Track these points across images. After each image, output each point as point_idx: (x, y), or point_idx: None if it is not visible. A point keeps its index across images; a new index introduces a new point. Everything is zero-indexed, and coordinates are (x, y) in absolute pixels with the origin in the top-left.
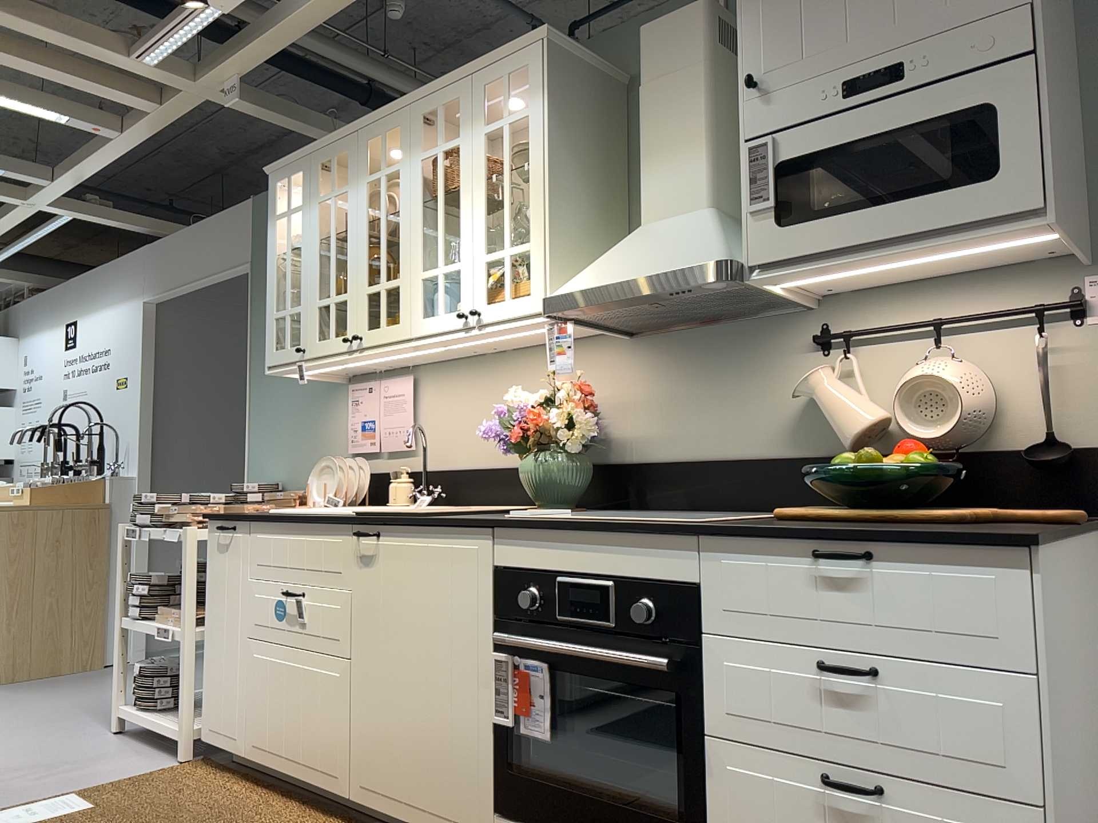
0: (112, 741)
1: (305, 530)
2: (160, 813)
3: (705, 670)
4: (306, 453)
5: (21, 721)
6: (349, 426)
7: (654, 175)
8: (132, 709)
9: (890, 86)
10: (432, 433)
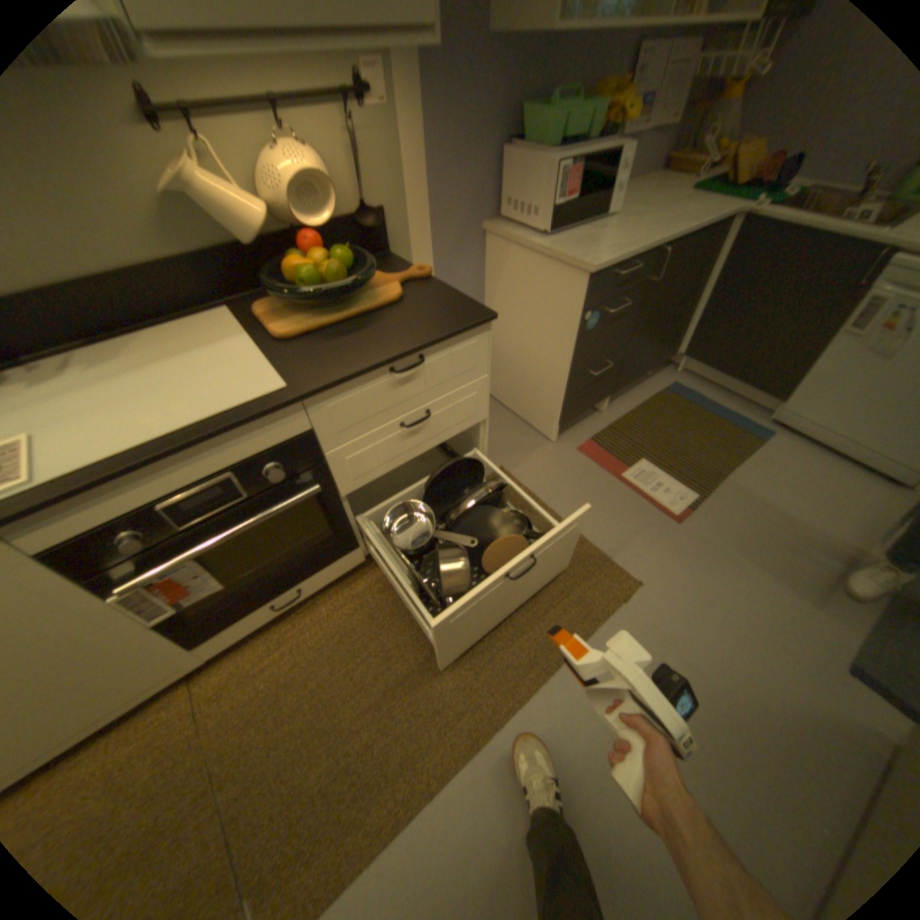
0: None
1: None
2: None
3: (331, 470)
4: None
5: None
6: None
7: None
8: None
9: None
10: None
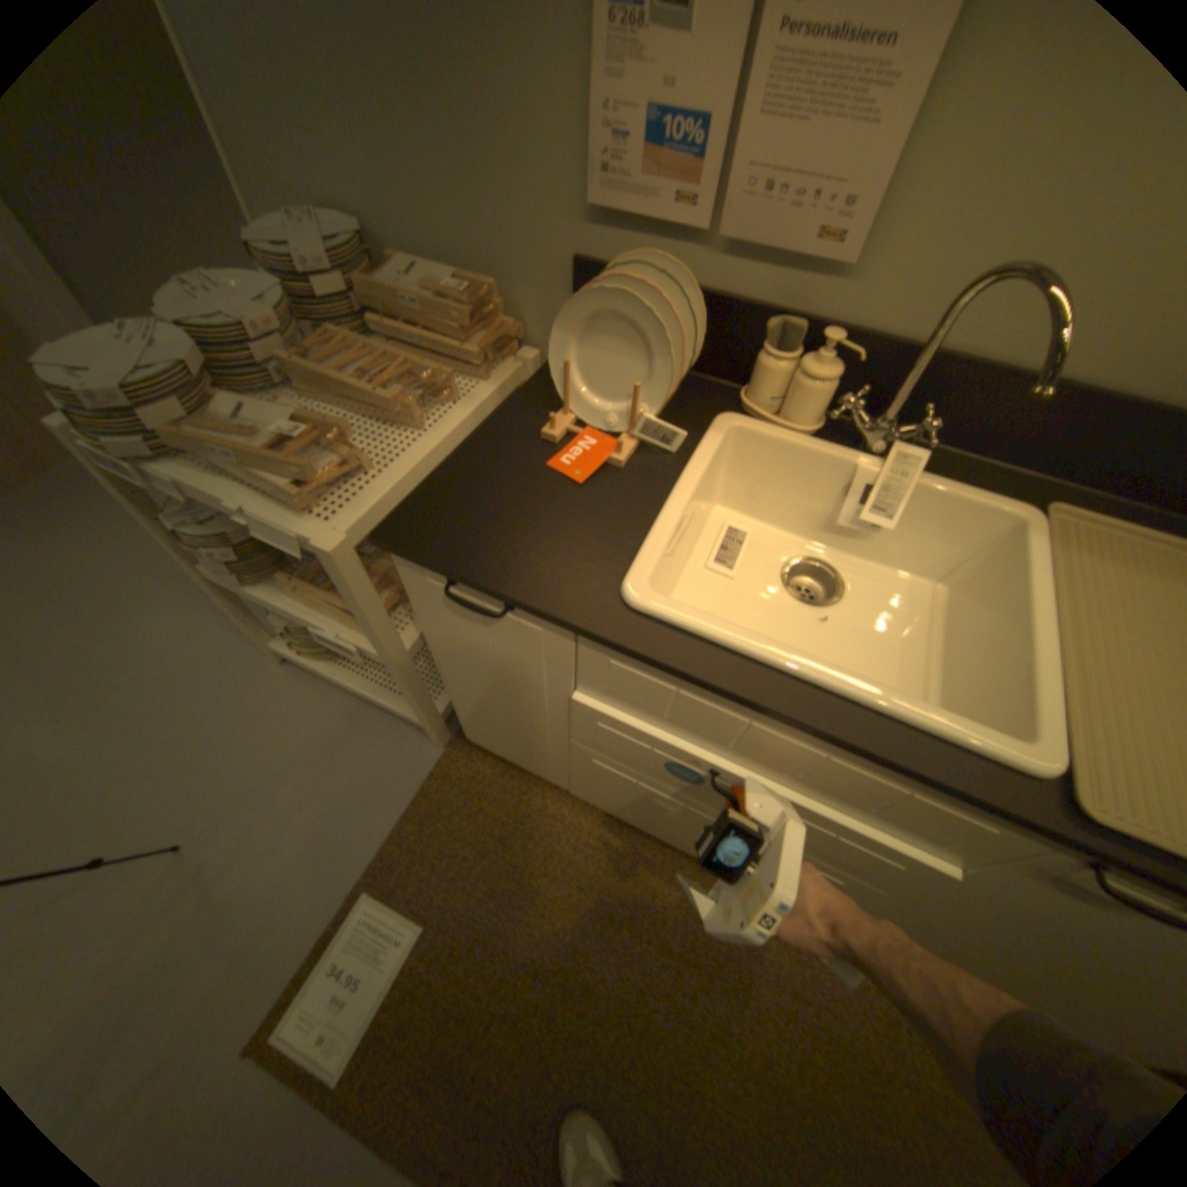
0: (294, 692)
1: (839, 749)
2: (527, 924)
3: None
4: (415, 147)
5: (102, 645)
6: (598, 109)
7: None
8: (296, 656)
9: None
10: (915, 207)
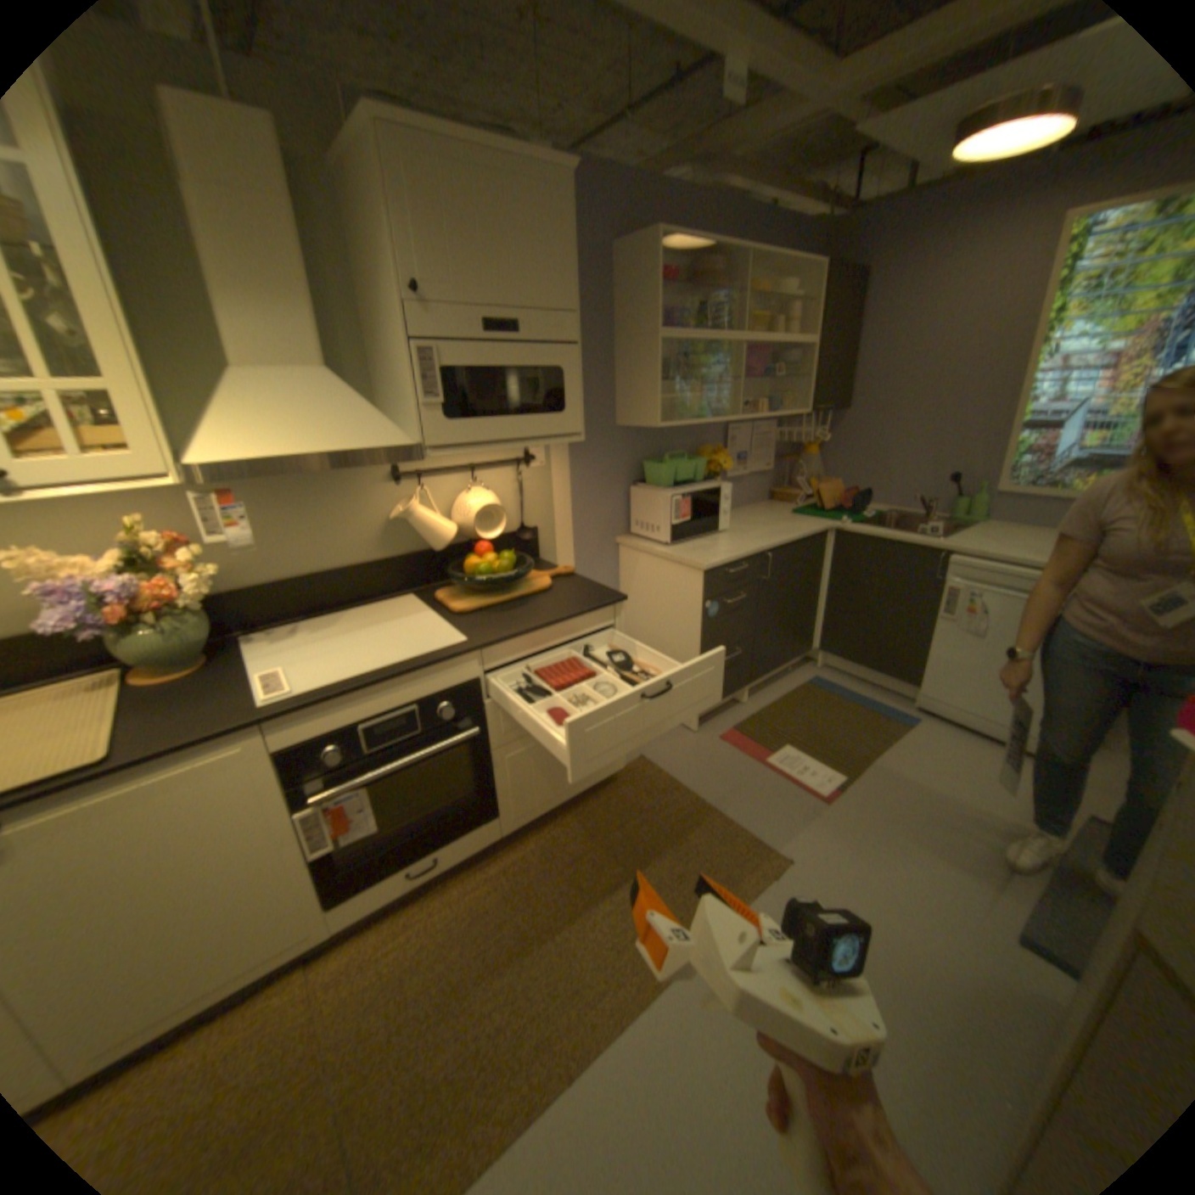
0: None
1: None
2: None
3: (488, 719)
4: None
5: None
6: None
7: (247, 312)
8: None
9: (514, 334)
10: None
